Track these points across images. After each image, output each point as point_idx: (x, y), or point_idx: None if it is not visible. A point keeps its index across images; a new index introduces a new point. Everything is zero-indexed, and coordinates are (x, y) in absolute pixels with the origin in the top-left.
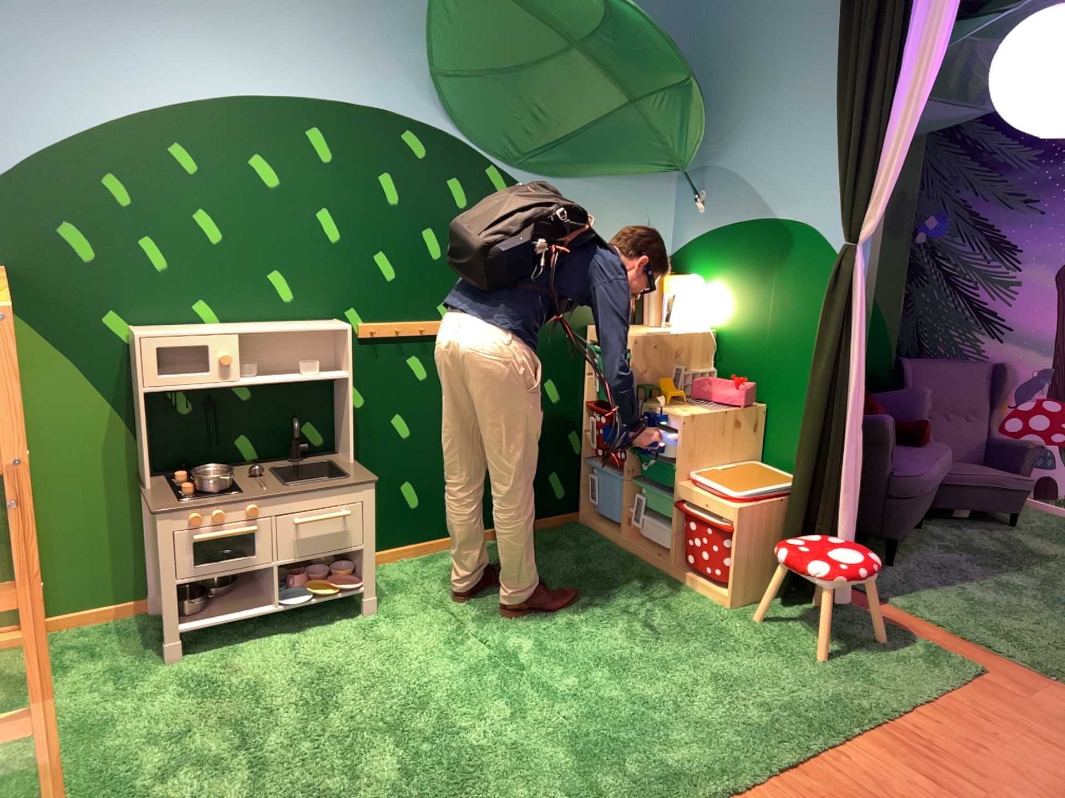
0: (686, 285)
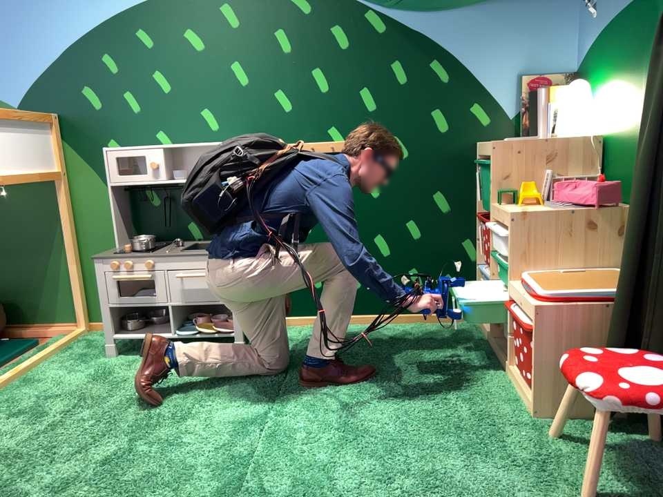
0: (565, 88)
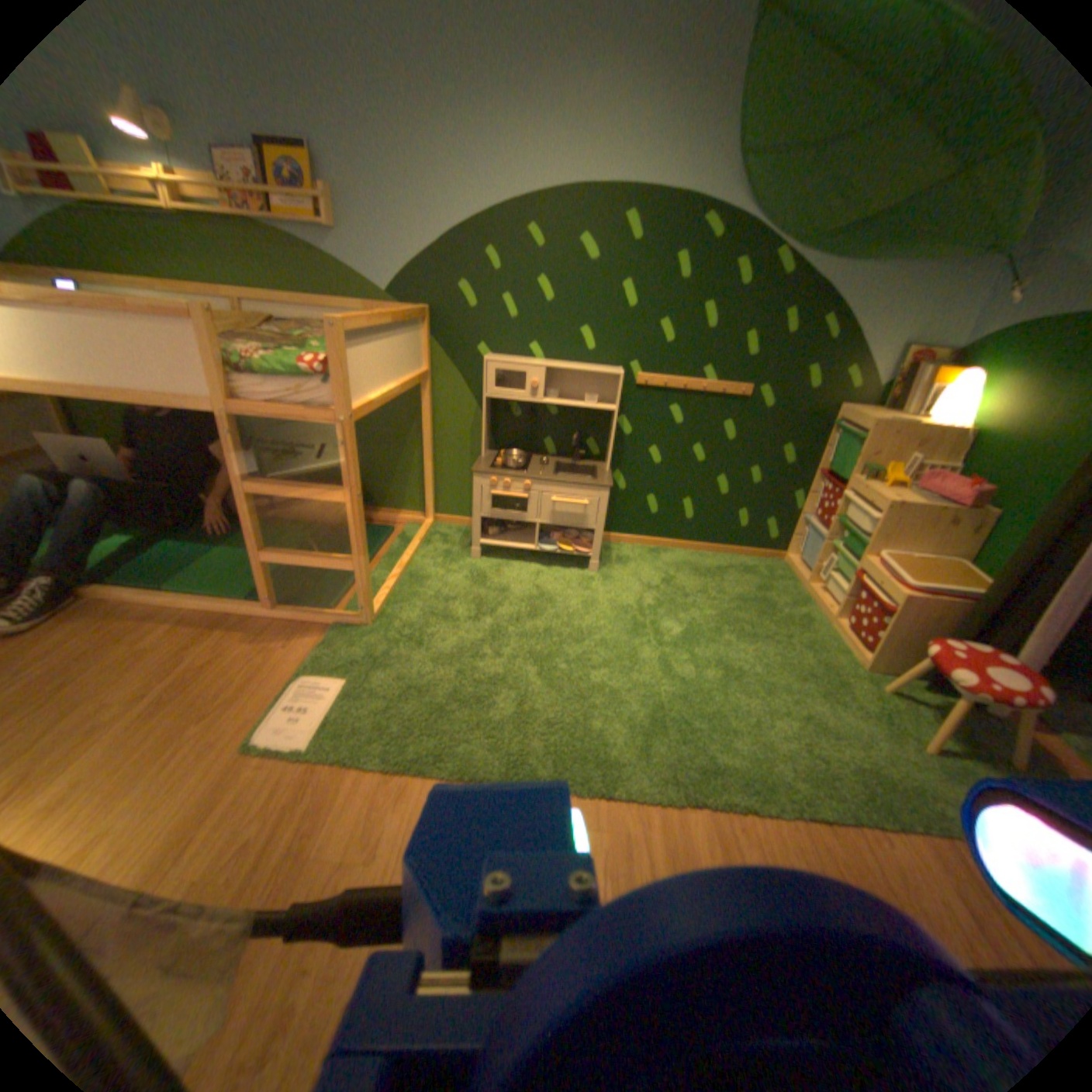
0: (961, 375)
